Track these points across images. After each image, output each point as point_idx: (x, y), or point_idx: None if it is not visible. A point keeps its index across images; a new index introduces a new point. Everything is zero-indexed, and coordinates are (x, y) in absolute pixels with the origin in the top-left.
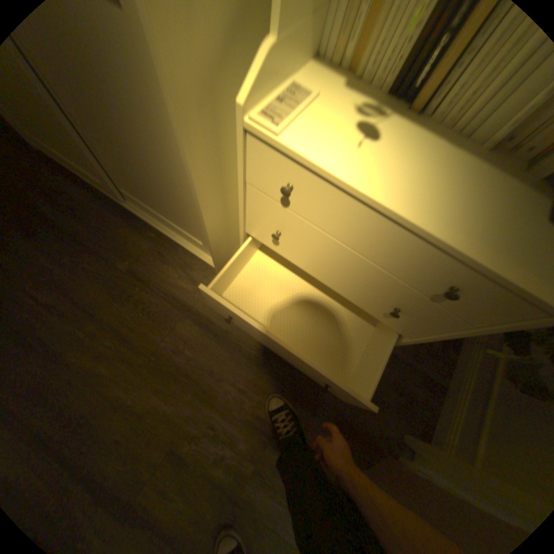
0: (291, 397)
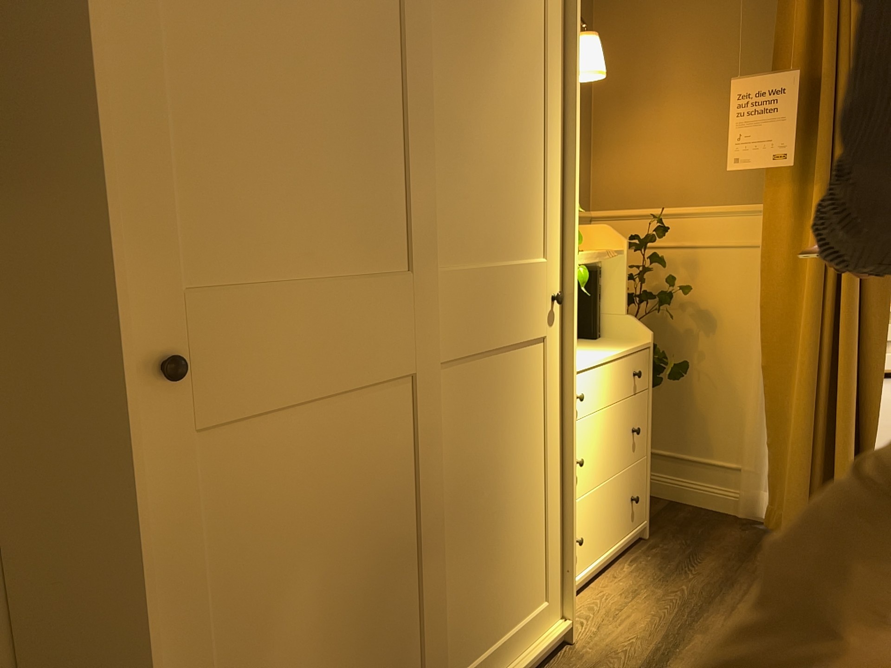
0: (724, 583)
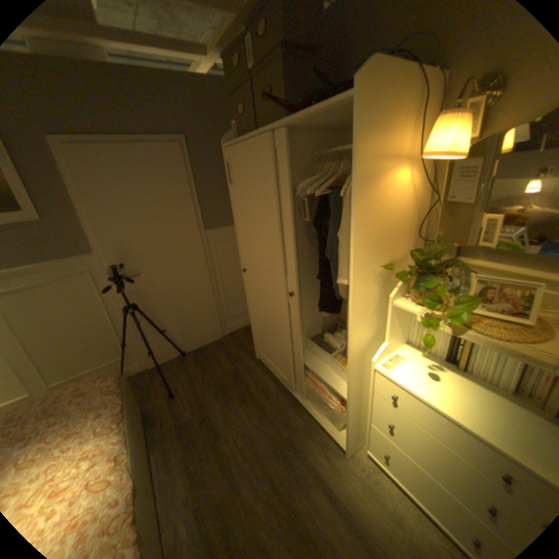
0: None
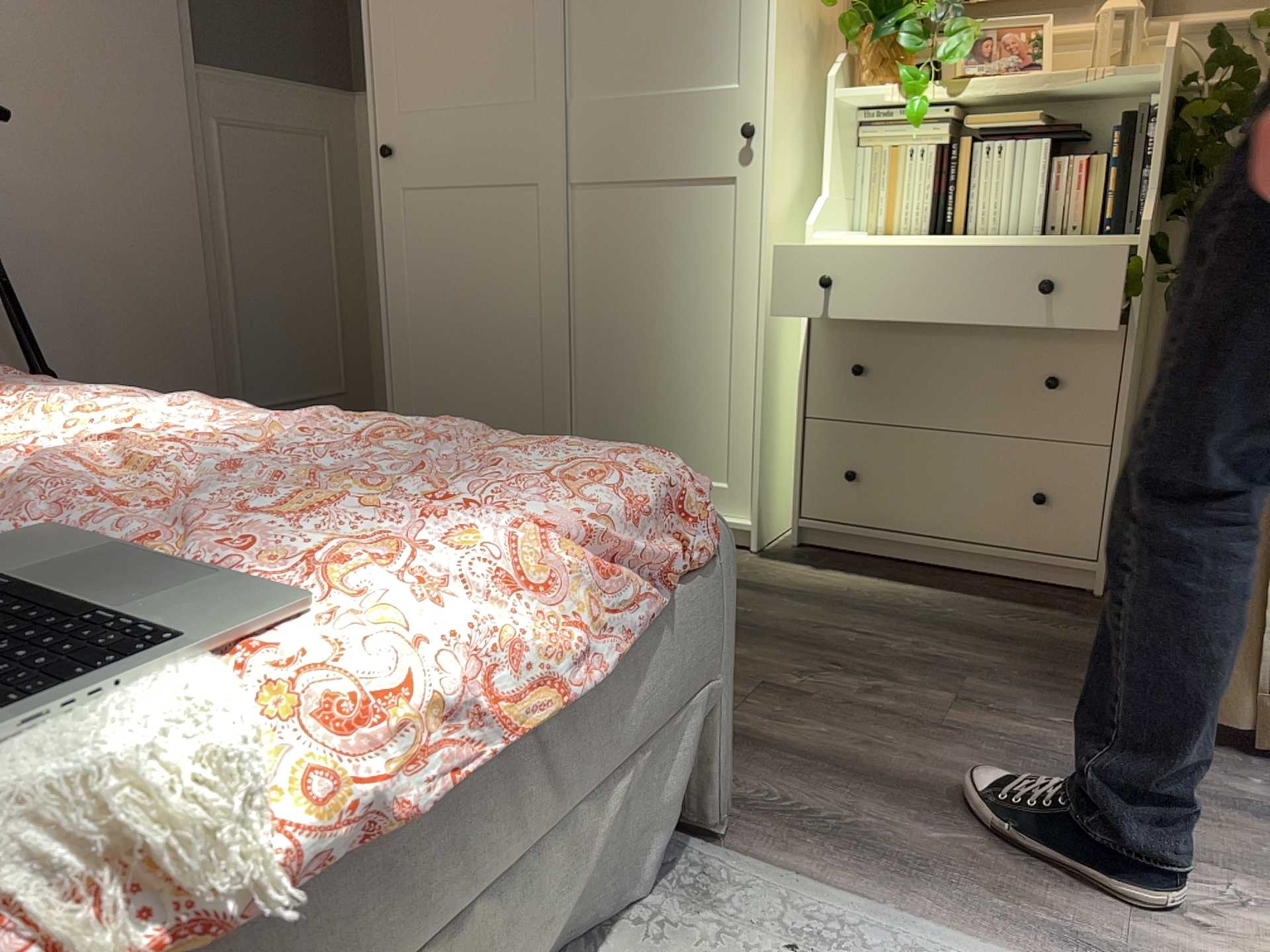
0: (981, 643)
